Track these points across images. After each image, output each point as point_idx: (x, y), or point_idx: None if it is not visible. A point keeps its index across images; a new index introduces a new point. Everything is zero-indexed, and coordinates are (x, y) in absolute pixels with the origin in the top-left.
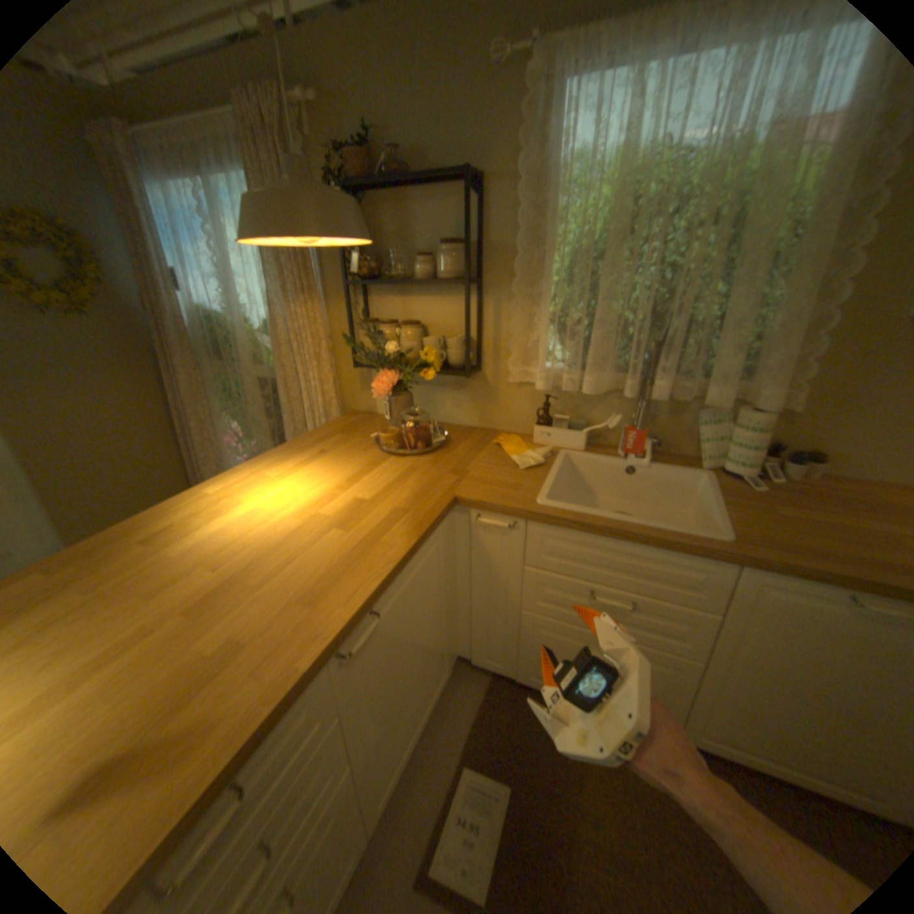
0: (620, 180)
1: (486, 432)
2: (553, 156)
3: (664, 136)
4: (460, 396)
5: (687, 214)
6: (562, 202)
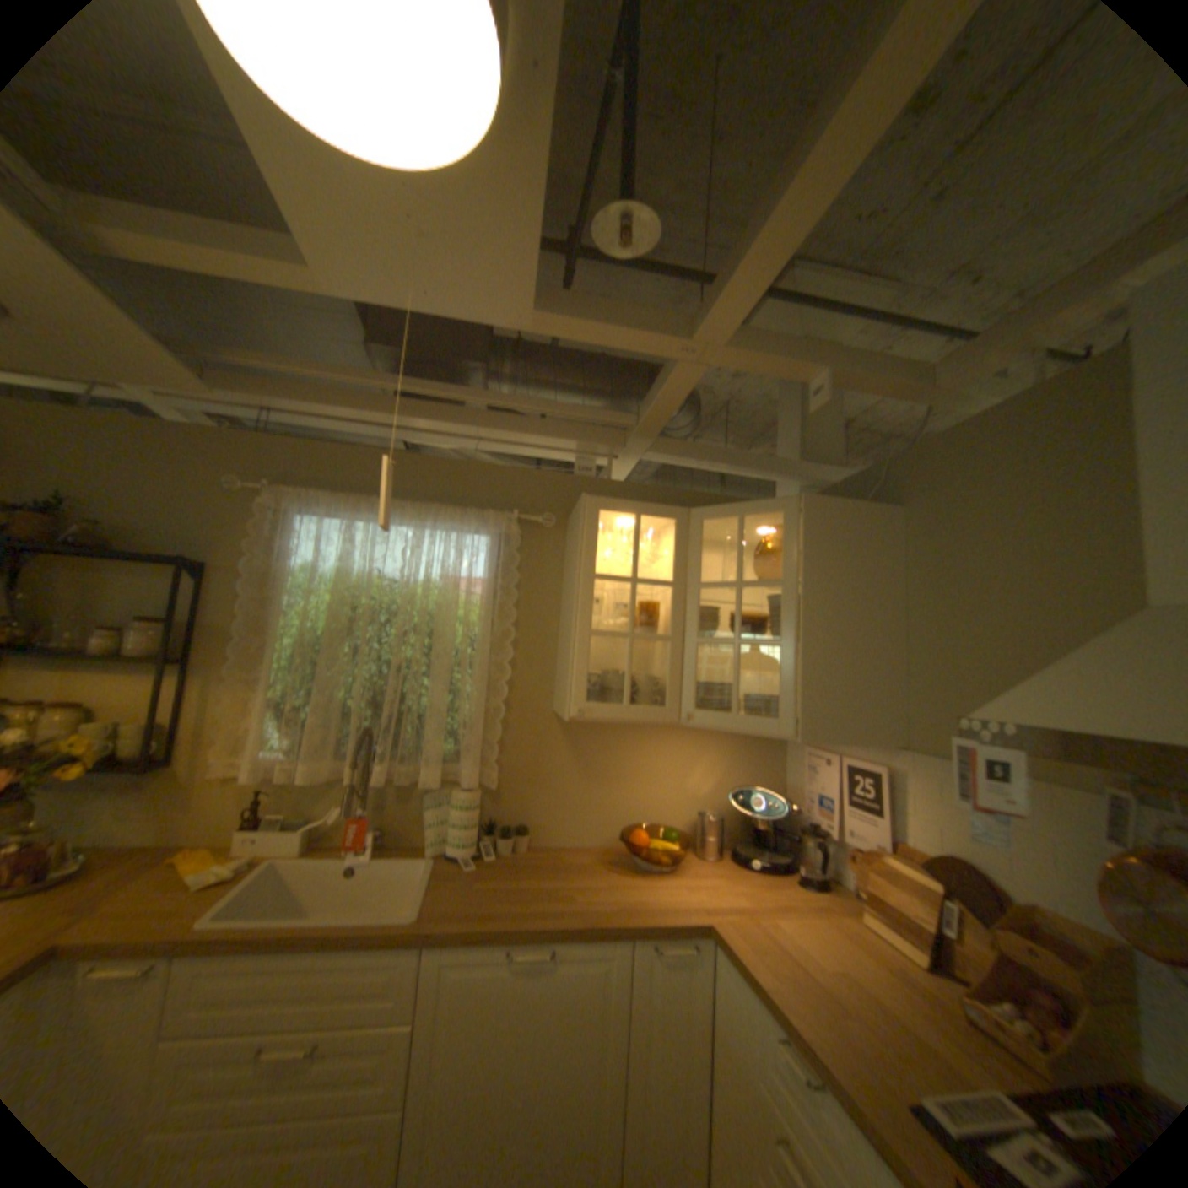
0: (335, 594)
1: (164, 851)
2: (279, 565)
3: (370, 571)
4: (131, 803)
5: (396, 625)
6: (284, 602)
